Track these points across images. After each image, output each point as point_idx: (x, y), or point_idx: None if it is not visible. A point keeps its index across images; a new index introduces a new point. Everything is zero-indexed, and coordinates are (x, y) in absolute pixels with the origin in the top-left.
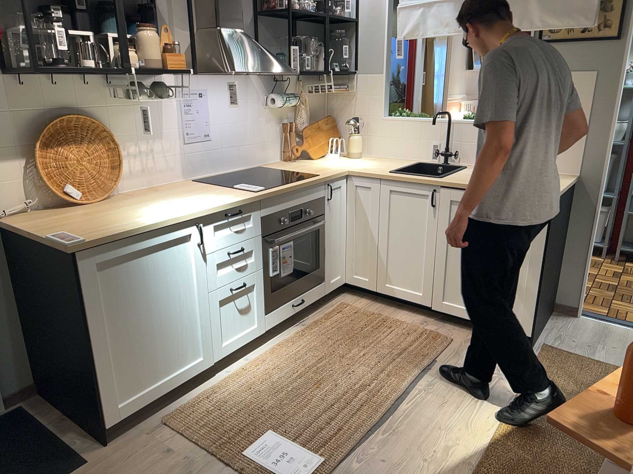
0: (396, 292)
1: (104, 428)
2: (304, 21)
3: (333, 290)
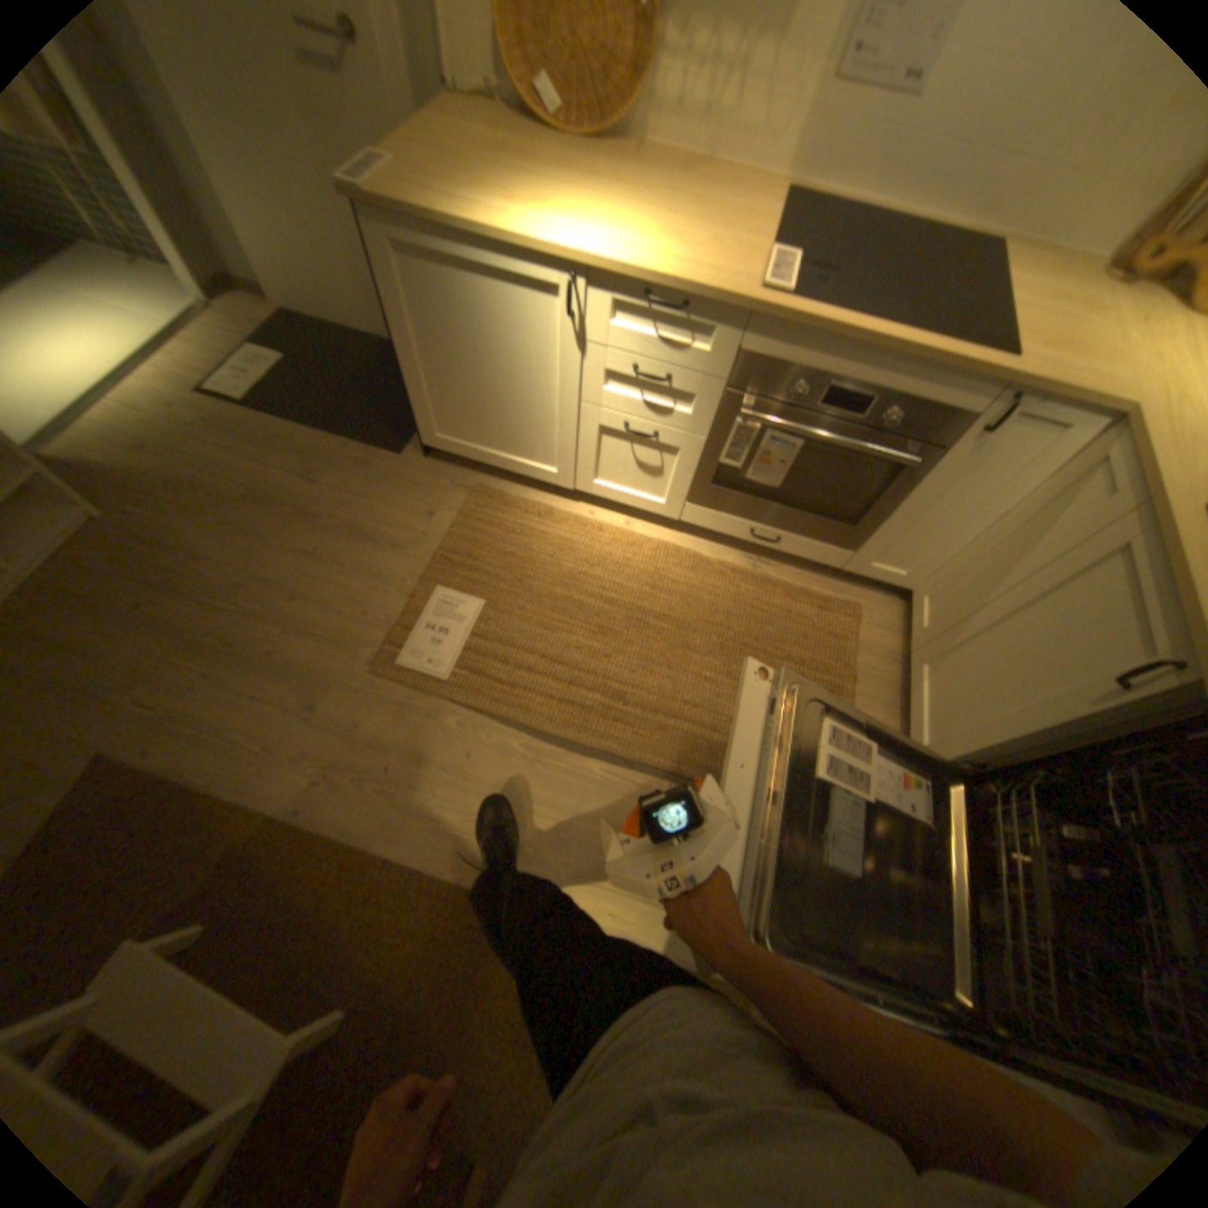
0: (917, 689)
1: (423, 442)
2: None
3: (865, 576)
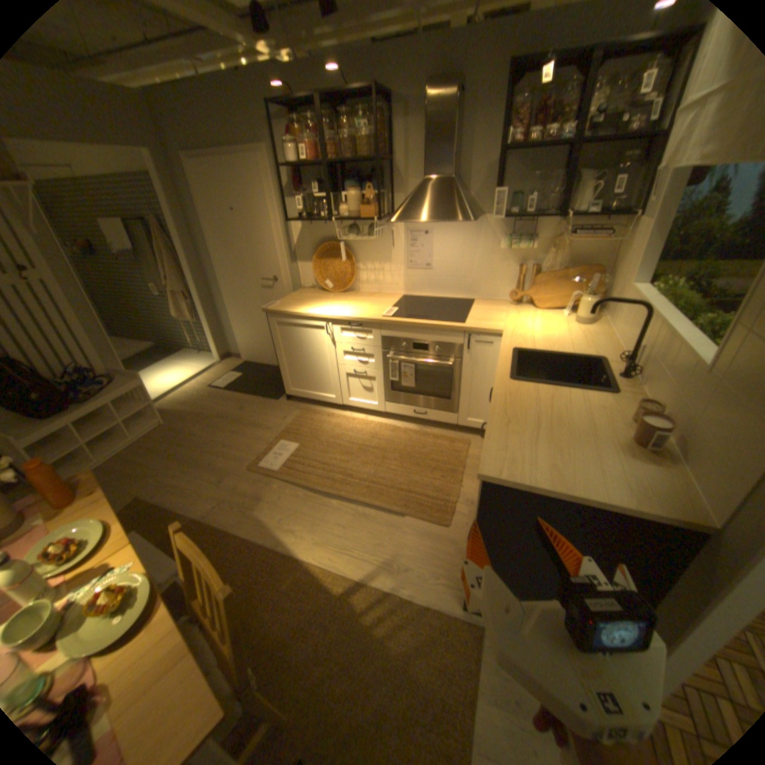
0: None
1: (285, 393)
2: (593, 142)
3: (467, 426)
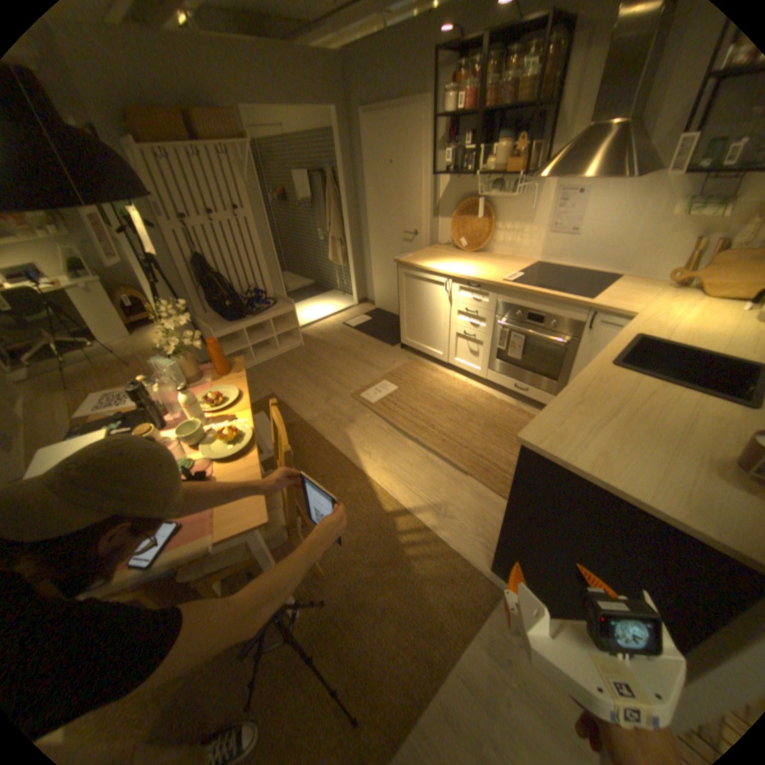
0: None
1: (401, 342)
2: None
3: None
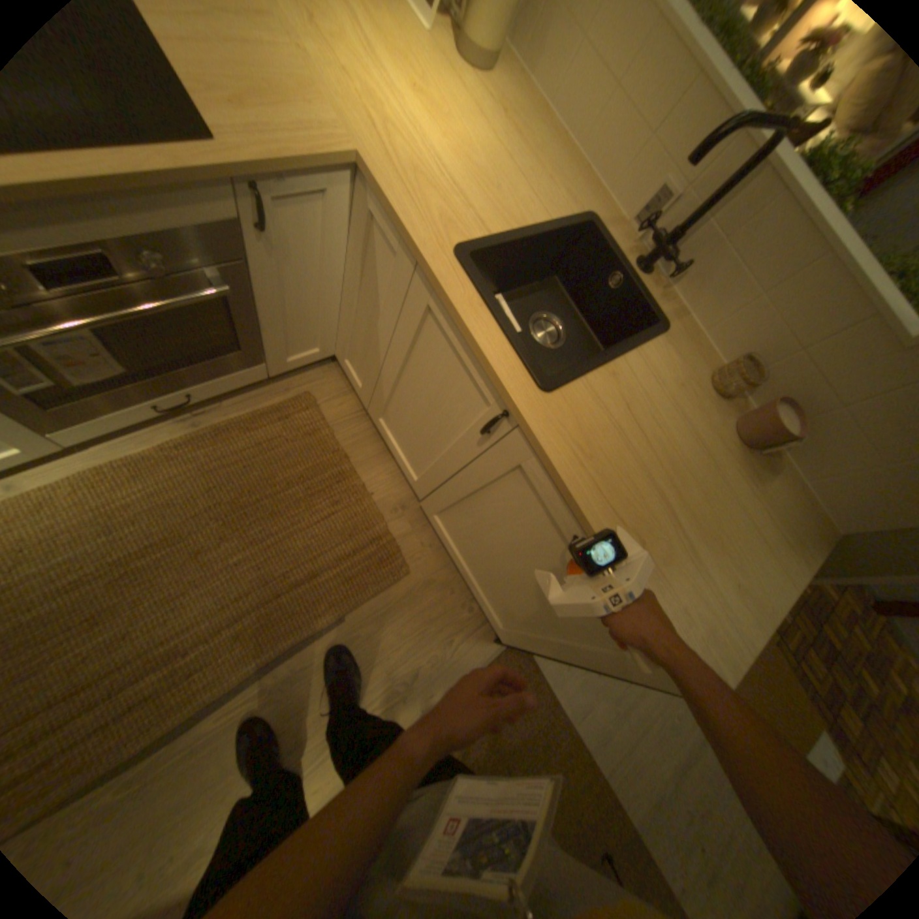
0: (387, 439)
1: None
2: None
3: (292, 369)
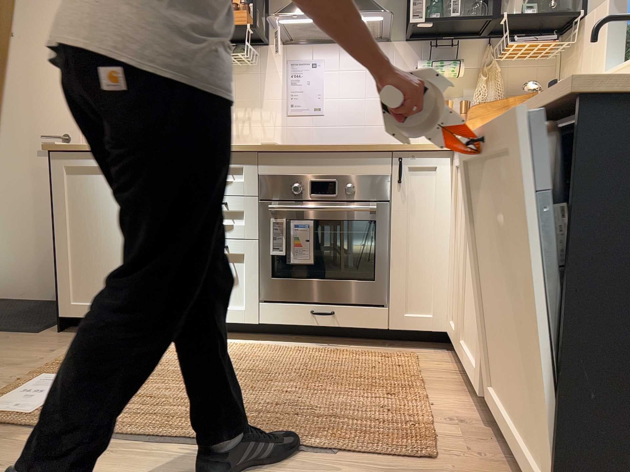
0: (466, 356)
1: (59, 316)
2: None
3: (409, 328)
